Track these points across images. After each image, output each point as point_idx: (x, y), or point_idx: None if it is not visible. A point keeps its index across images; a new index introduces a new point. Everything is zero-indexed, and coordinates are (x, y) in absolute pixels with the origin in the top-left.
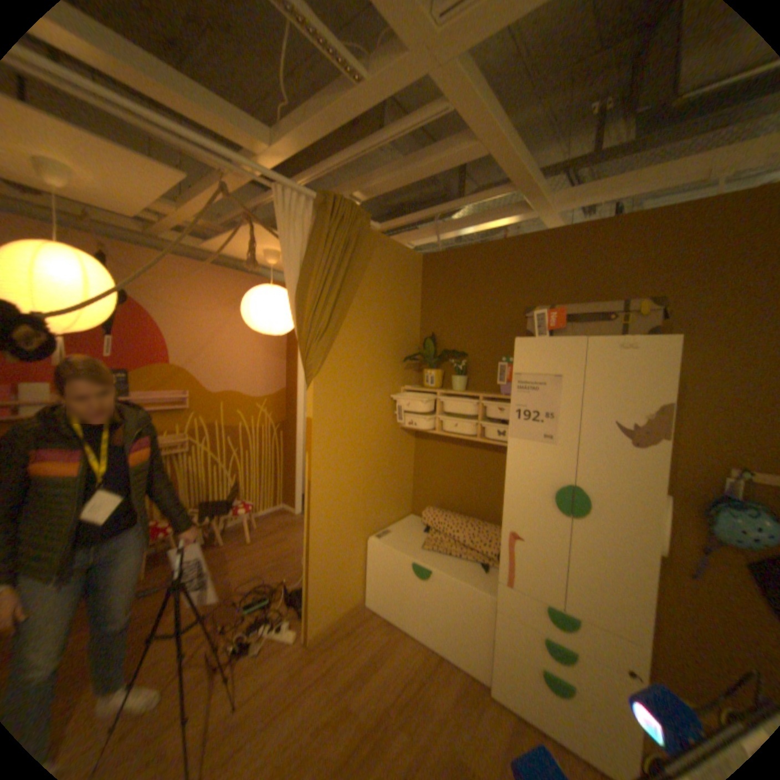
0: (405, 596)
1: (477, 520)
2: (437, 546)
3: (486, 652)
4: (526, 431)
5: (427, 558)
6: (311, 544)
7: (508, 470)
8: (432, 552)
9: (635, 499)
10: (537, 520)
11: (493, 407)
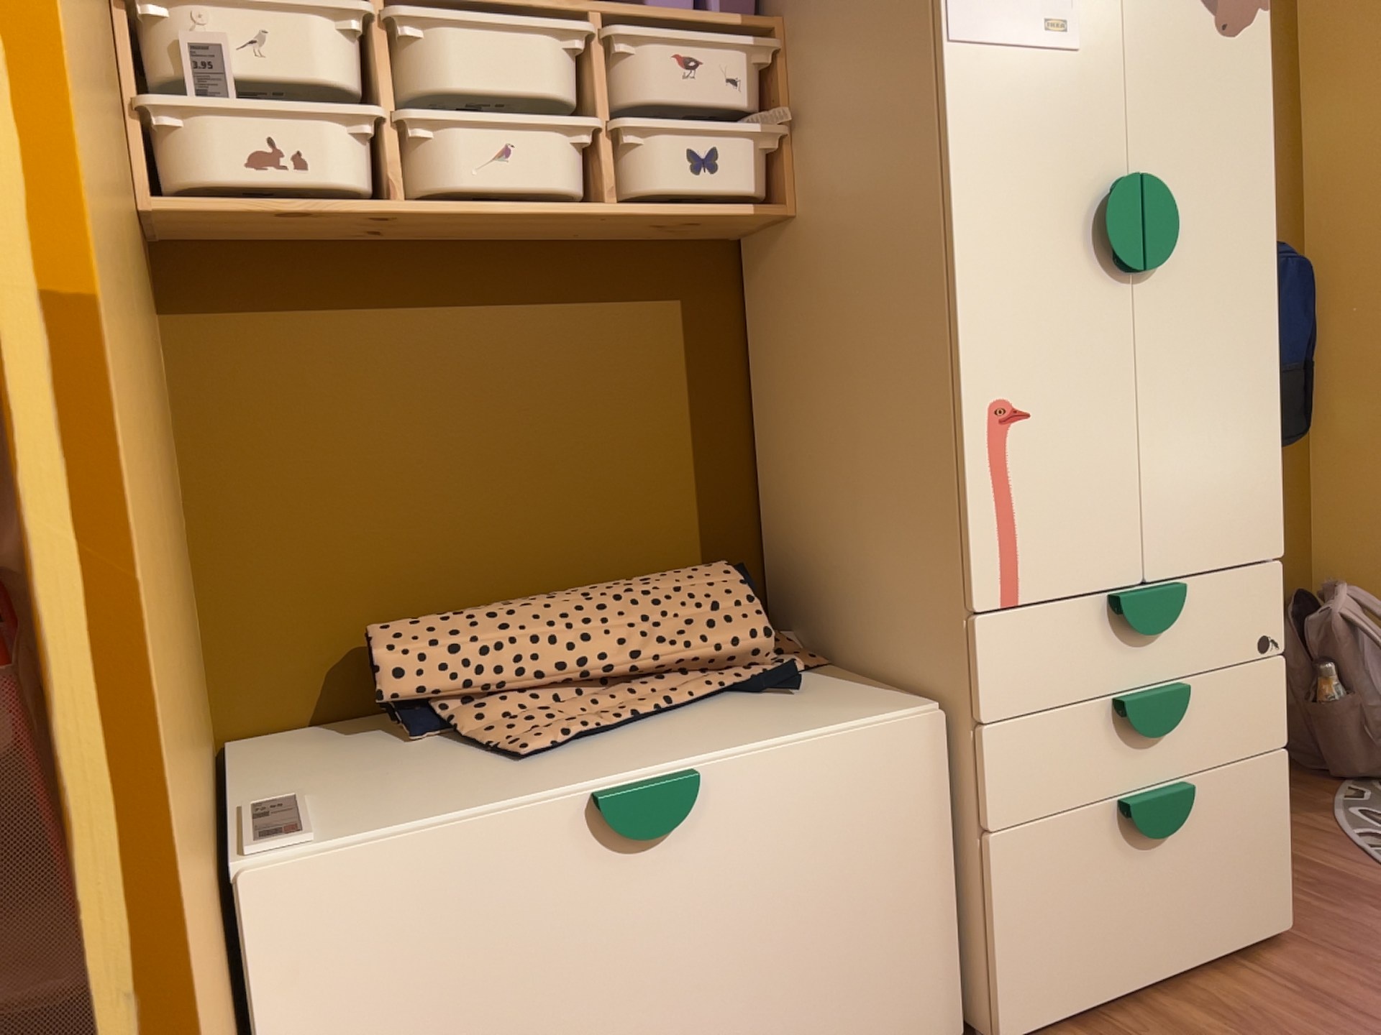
0: (558, 1014)
1: (593, 583)
2: (561, 724)
3: (935, 927)
4: (996, 11)
5: (597, 764)
6: (161, 955)
7: (953, 176)
8: (572, 746)
9: (1233, 179)
10: (1056, 329)
11: (657, 55)
